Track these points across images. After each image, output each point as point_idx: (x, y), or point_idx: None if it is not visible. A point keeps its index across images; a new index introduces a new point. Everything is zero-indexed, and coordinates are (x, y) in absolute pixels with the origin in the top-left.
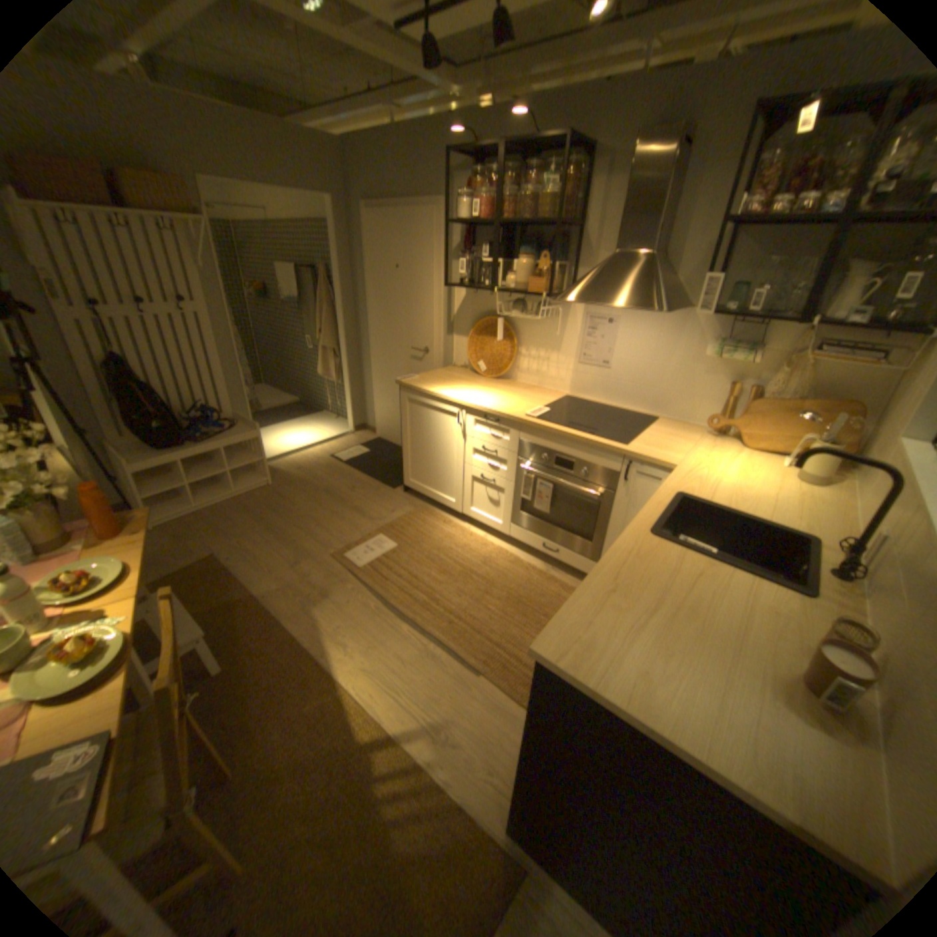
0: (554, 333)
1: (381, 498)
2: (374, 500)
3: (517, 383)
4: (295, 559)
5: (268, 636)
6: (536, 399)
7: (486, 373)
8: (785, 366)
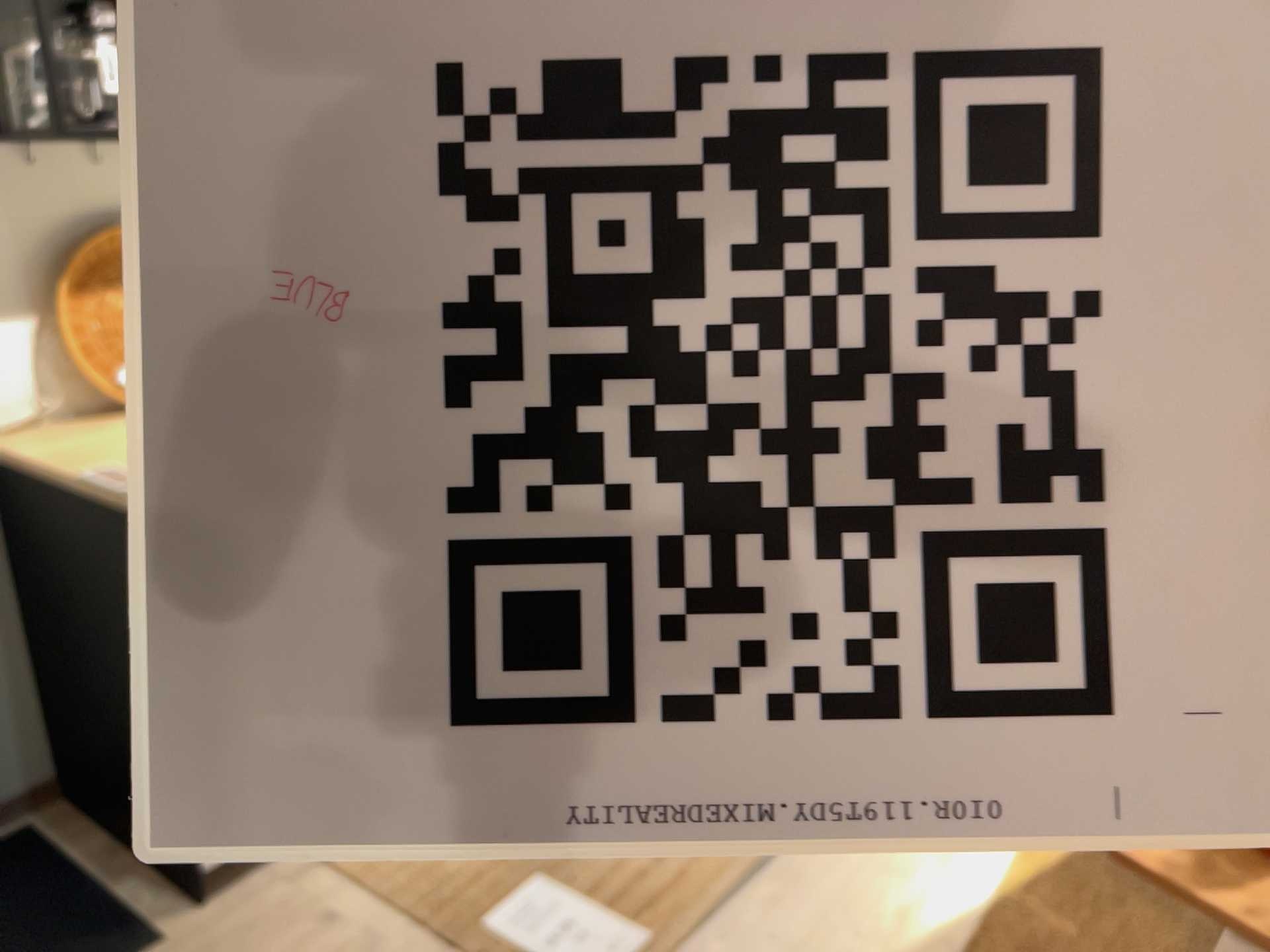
0: None
1: None
2: None
3: None
4: None
5: None
6: None
7: None
8: None
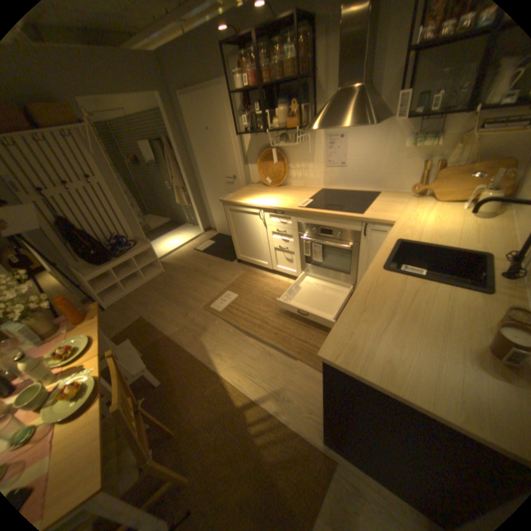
0: (308, 151)
1: (225, 269)
2: (222, 270)
3: (291, 187)
4: (184, 312)
5: (177, 357)
6: (303, 195)
7: (271, 184)
8: (459, 143)
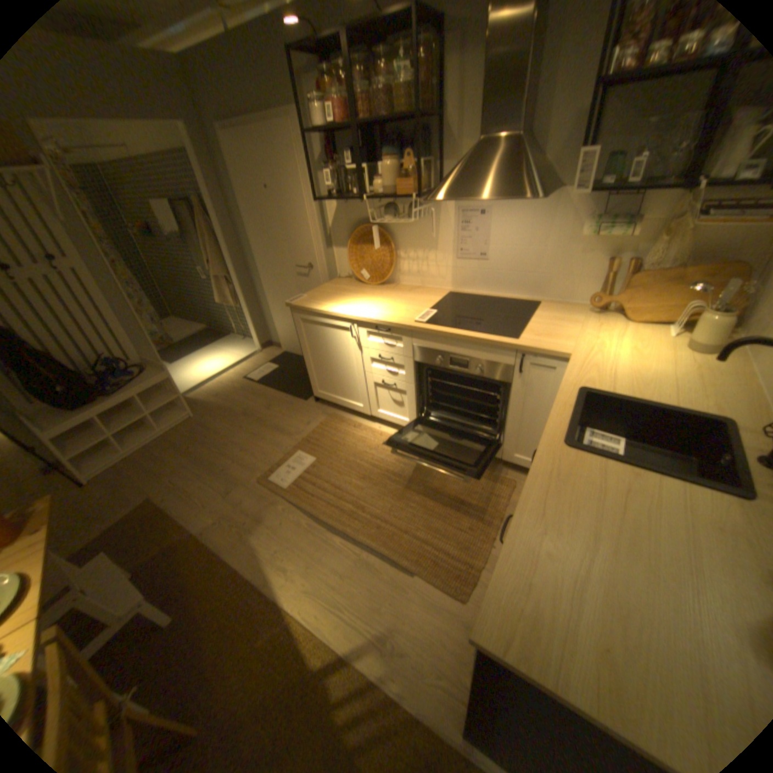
0: (428, 233)
1: (295, 412)
2: (290, 415)
3: (401, 286)
4: (225, 489)
5: (211, 574)
6: (421, 301)
7: (370, 280)
8: (664, 234)
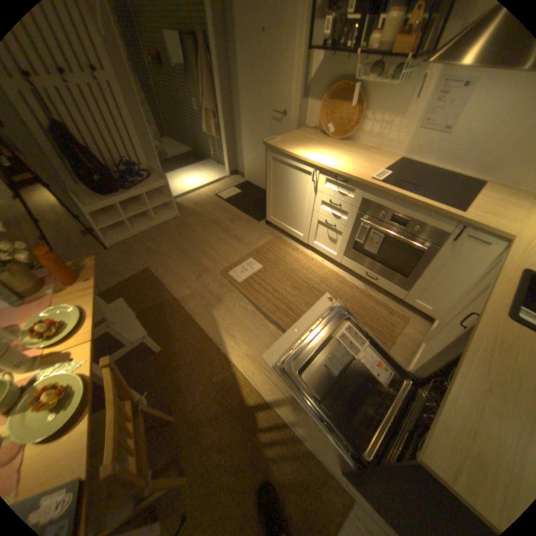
0: (403, 97)
1: (251, 229)
2: (247, 230)
3: (359, 144)
4: (199, 273)
5: (187, 327)
6: (377, 161)
7: (334, 134)
8: None
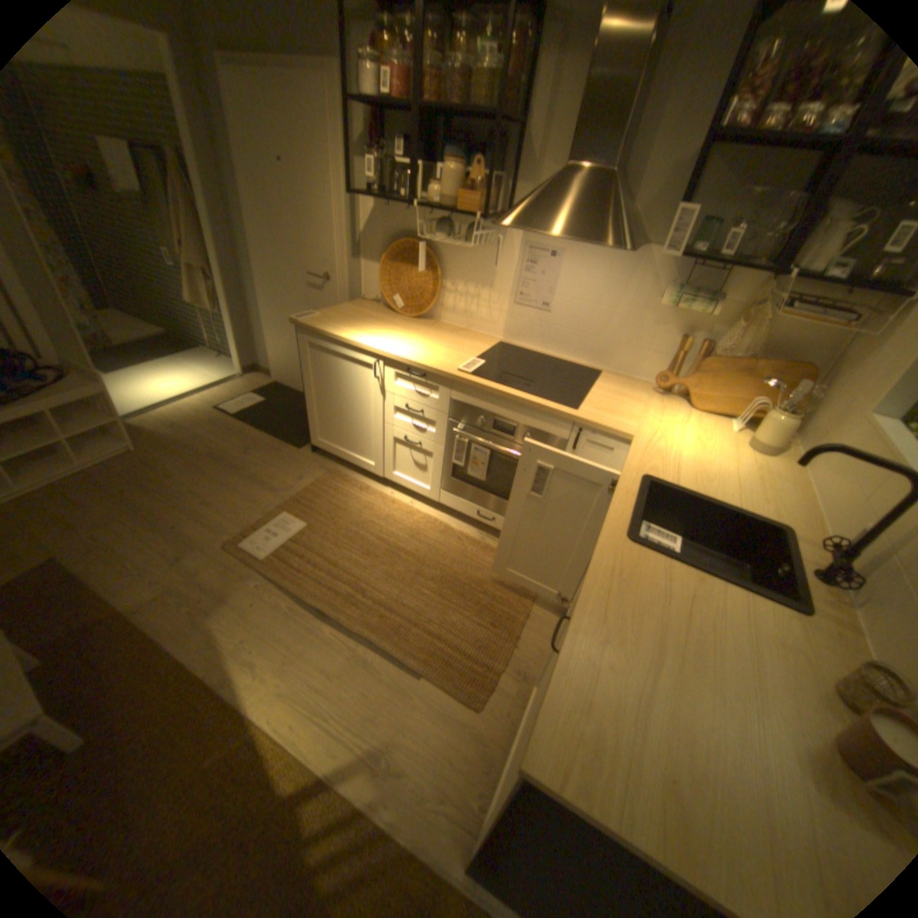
0: (486, 265)
1: (284, 462)
2: (276, 464)
3: (442, 324)
4: (175, 553)
5: (144, 667)
6: (466, 347)
7: (404, 310)
8: (742, 320)
